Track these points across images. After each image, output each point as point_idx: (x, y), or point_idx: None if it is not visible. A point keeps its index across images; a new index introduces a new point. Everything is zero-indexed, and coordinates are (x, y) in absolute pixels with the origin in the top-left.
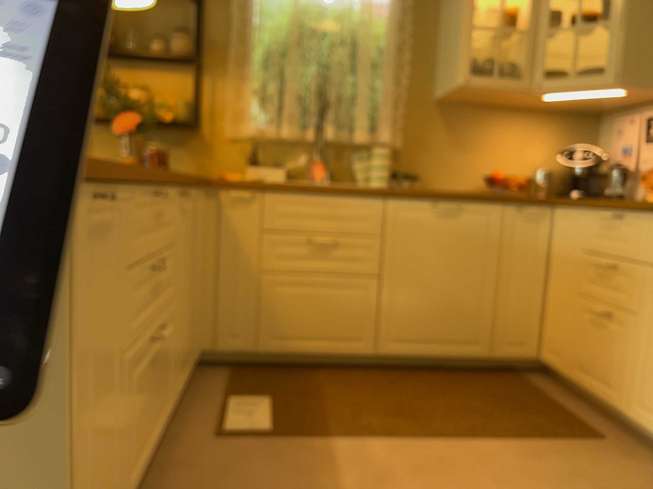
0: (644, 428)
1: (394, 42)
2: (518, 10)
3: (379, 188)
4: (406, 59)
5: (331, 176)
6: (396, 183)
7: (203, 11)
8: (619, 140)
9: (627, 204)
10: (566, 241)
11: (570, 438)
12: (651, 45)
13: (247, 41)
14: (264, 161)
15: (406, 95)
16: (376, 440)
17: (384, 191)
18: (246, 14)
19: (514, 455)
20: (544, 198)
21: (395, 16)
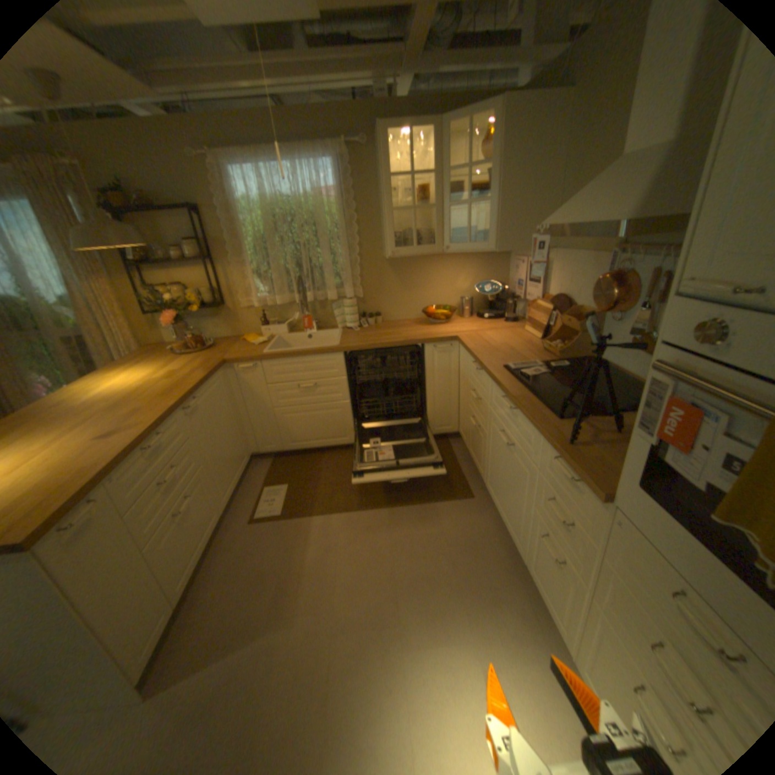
0: (489, 494)
1: (345, 219)
2: (433, 179)
3: (349, 332)
4: (355, 232)
5: (320, 322)
6: (363, 322)
7: (200, 217)
8: (515, 274)
9: (480, 363)
10: (463, 367)
11: (452, 498)
12: (519, 218)
13: (237, 236)
14: (272, 320)
15: (359, 259)
16: (338, 514)
17: (340, 350)
18: (231, 215)
19: (413, 516)
20: (450, 337)
21: (340, 200)
